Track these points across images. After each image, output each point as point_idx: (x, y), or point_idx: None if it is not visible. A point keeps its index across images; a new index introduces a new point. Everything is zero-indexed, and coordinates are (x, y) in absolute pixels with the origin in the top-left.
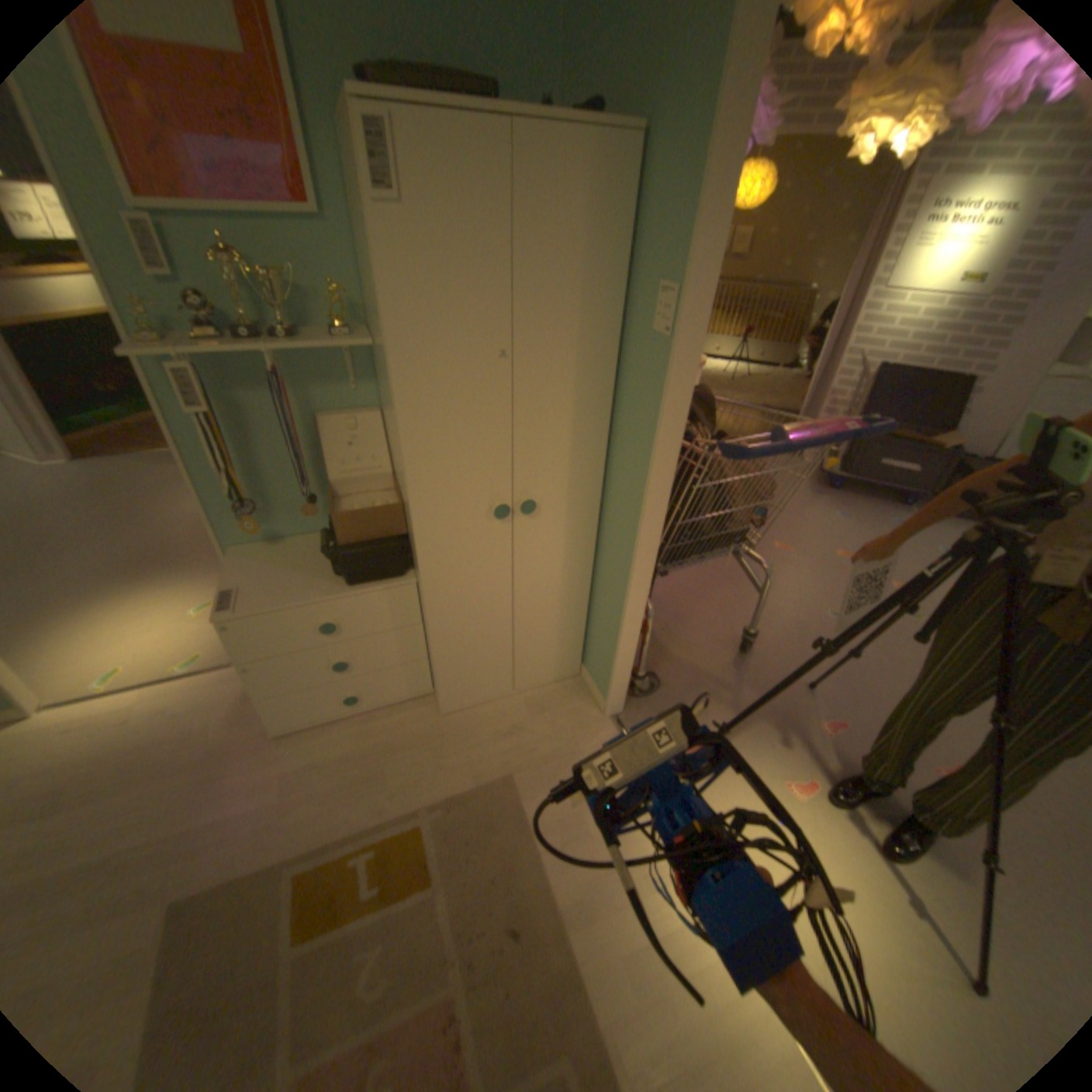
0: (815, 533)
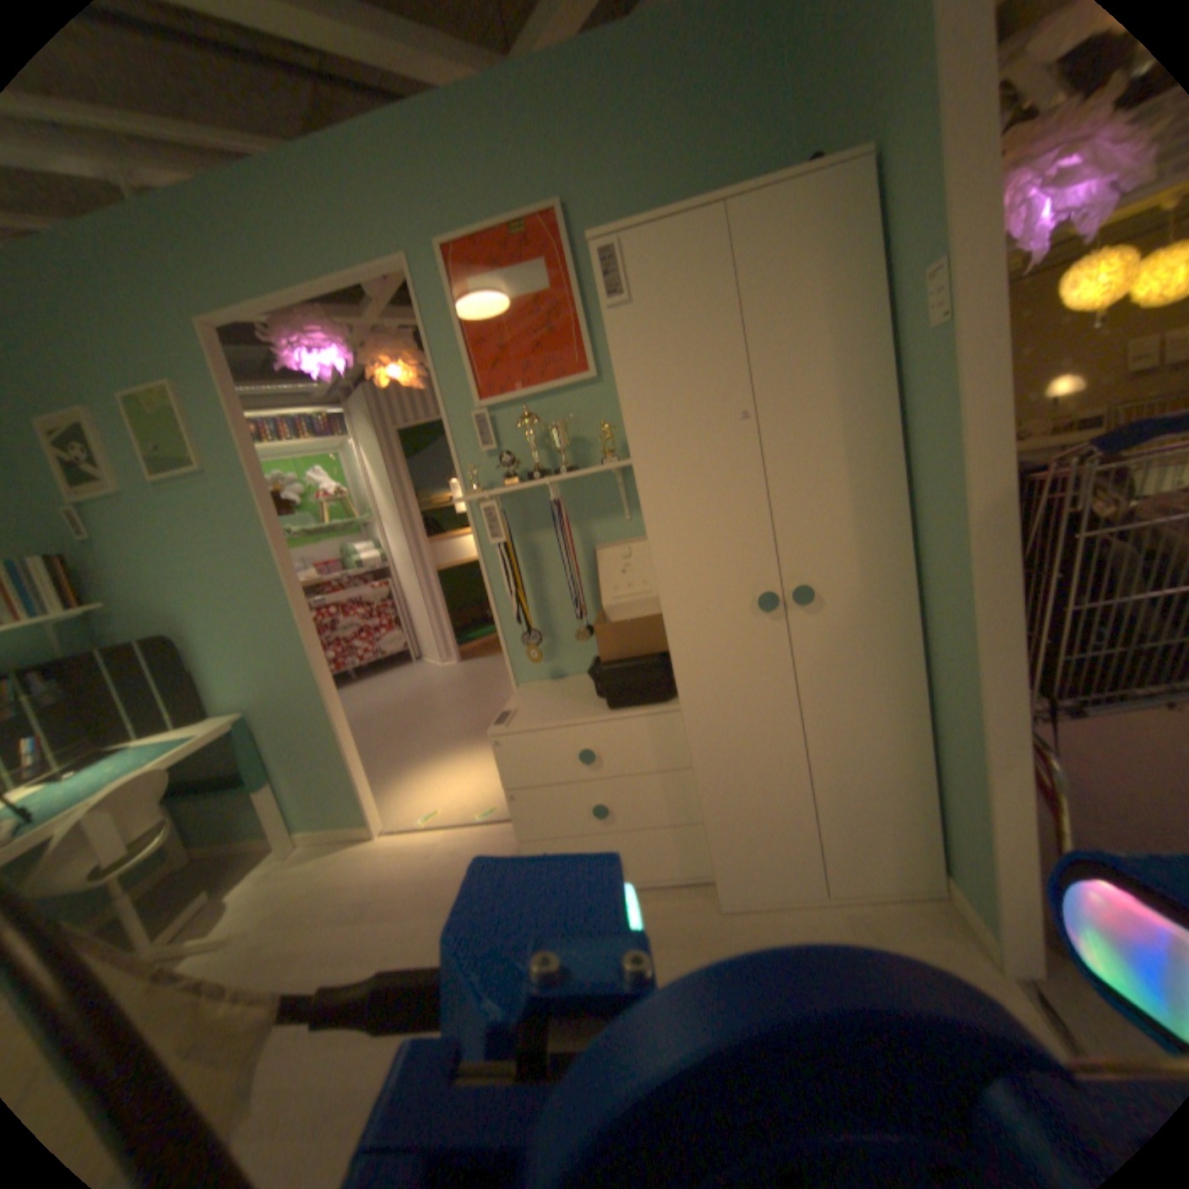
0: None
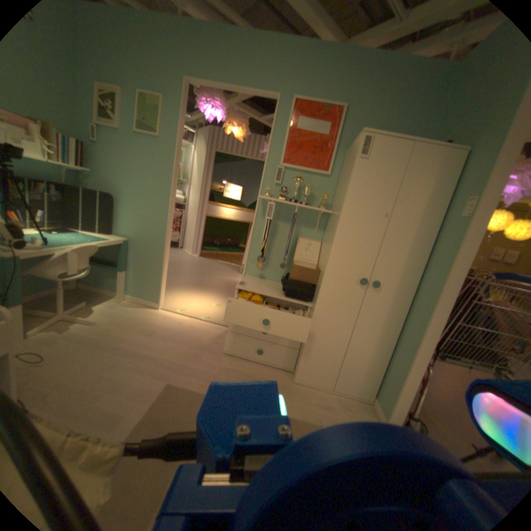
0: None
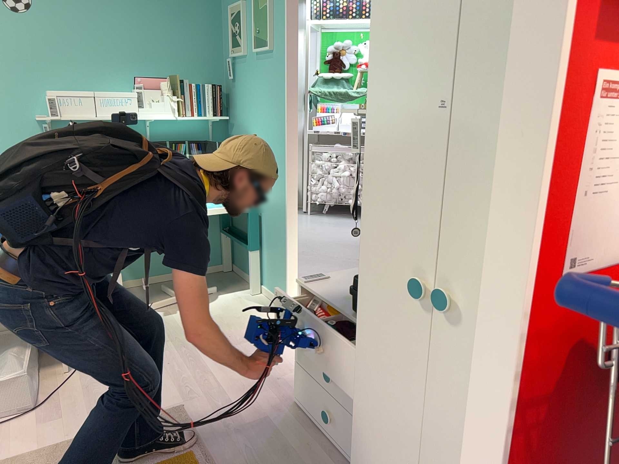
0: None
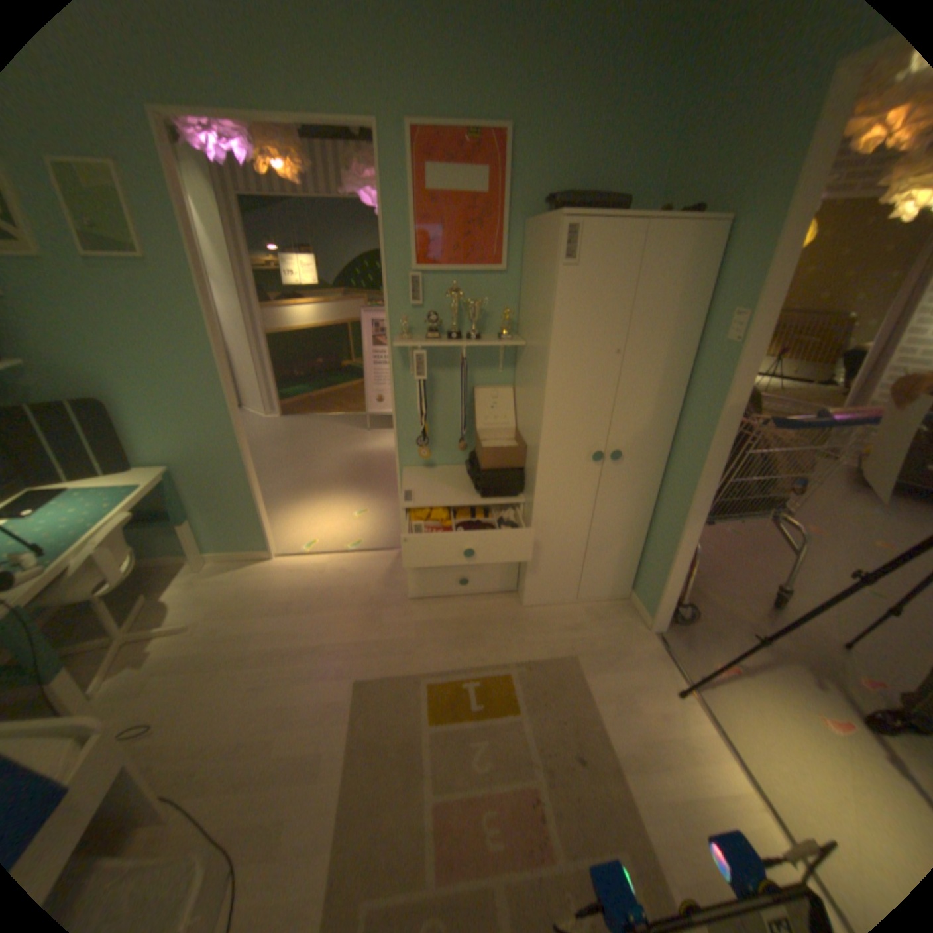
0: (854, 524)
